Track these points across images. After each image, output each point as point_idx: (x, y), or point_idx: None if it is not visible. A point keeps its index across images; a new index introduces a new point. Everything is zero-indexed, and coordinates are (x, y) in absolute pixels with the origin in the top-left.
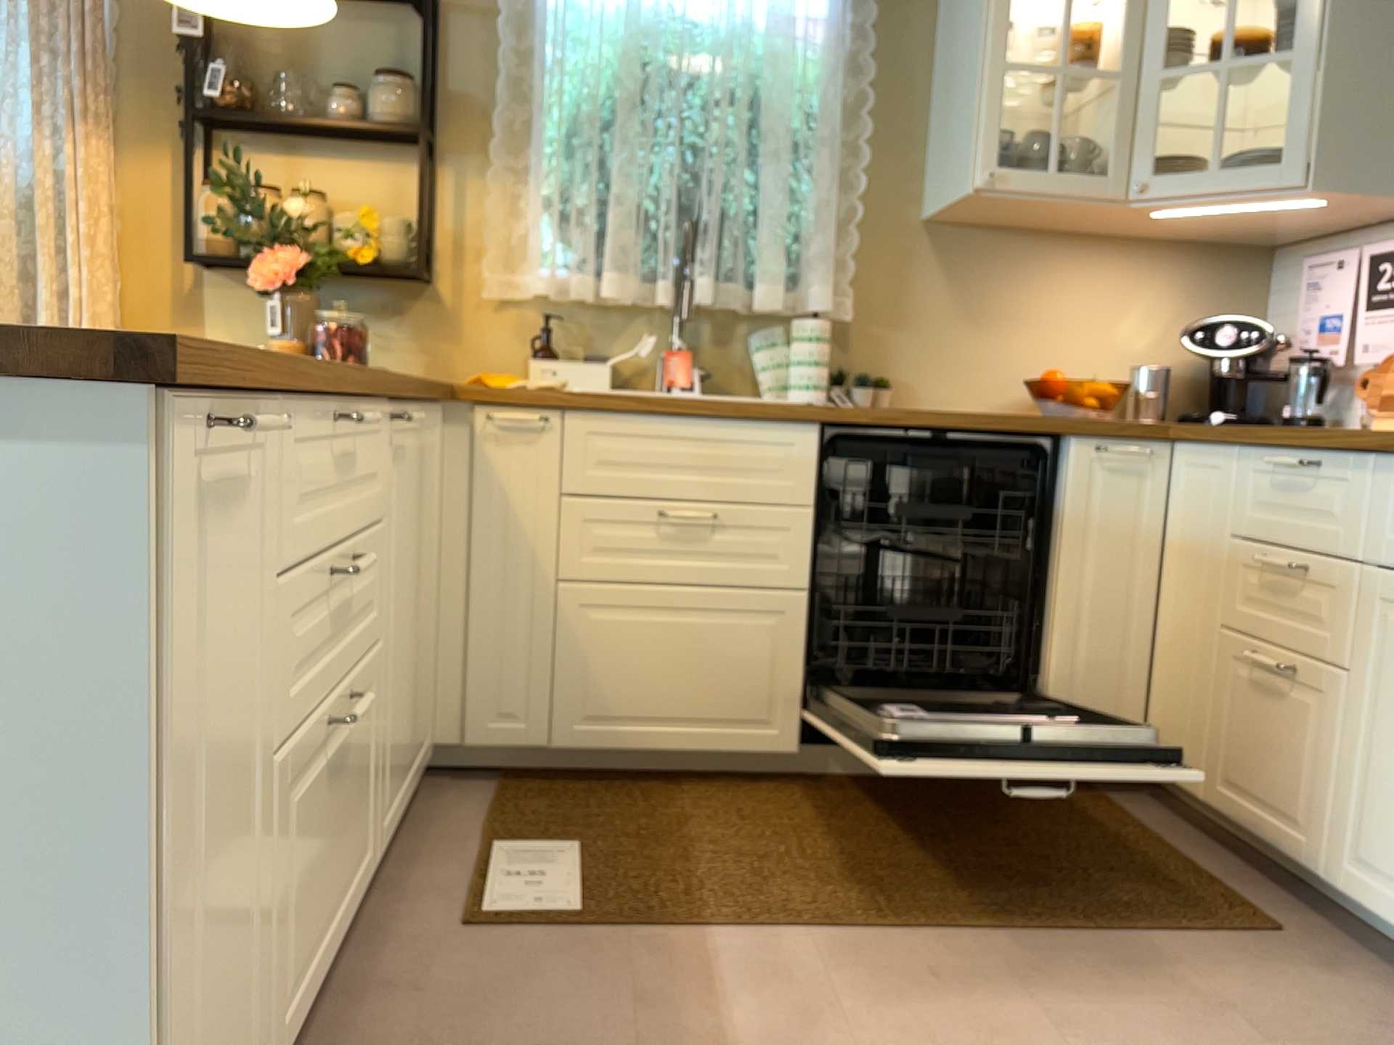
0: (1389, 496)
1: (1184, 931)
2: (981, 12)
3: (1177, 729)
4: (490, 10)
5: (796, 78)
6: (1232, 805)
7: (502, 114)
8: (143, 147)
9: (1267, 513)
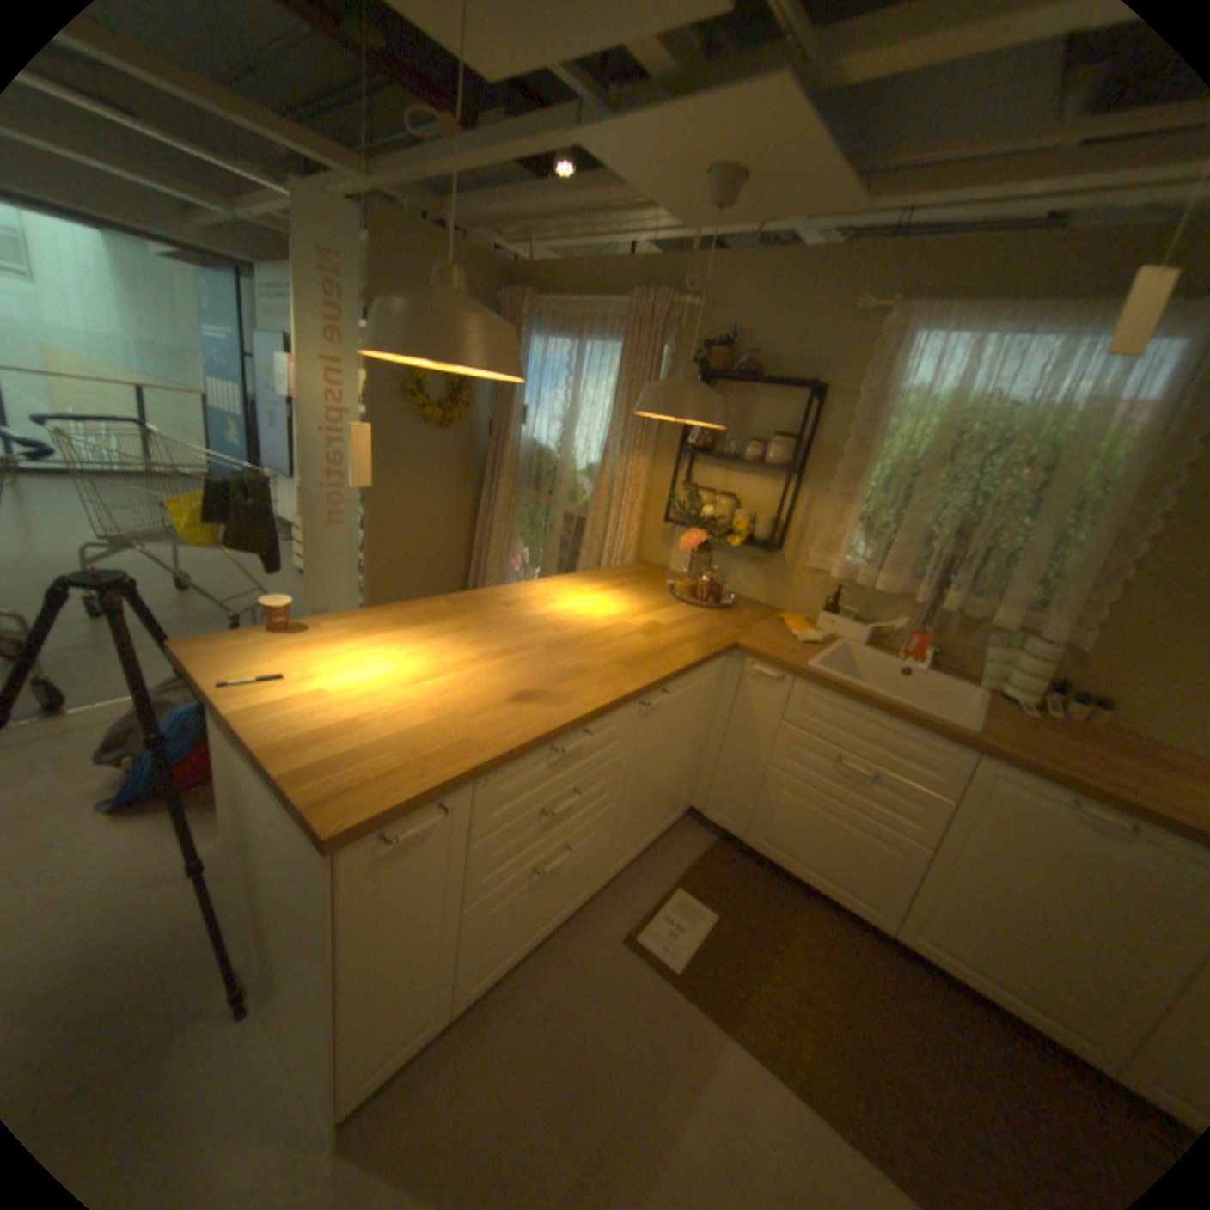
0: None
1: None
2: None
3: None
4: (858, 389)
5: (1103, 452)
6: None
7: (846, 459)
8: (663, 457)
9: None
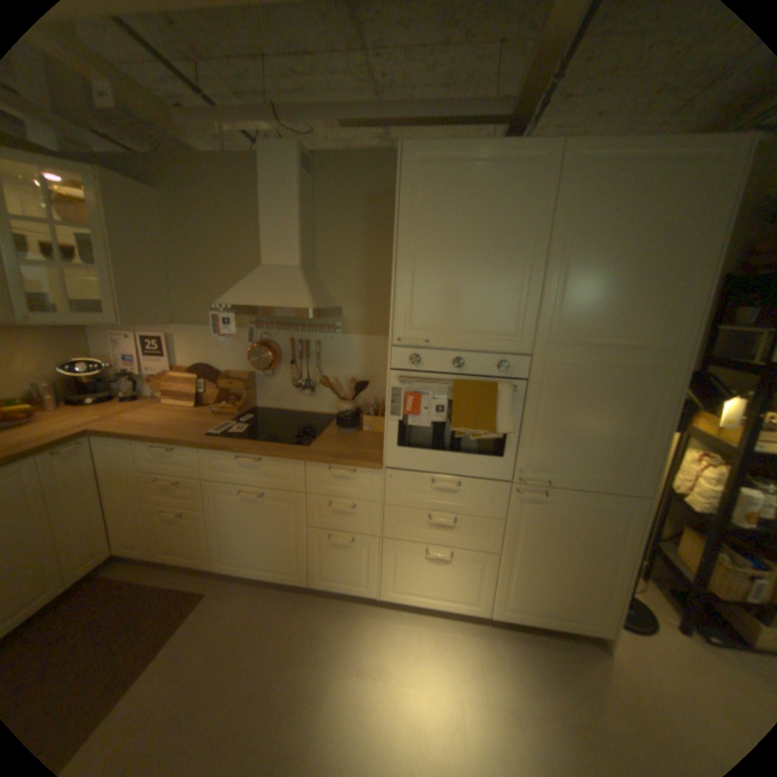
0: (204, 460)
1: (178, 625)
2: None
3: (127, 541)
4: None
5: None
6: (164, 559)
7: None
8: None
9: (151, 464)
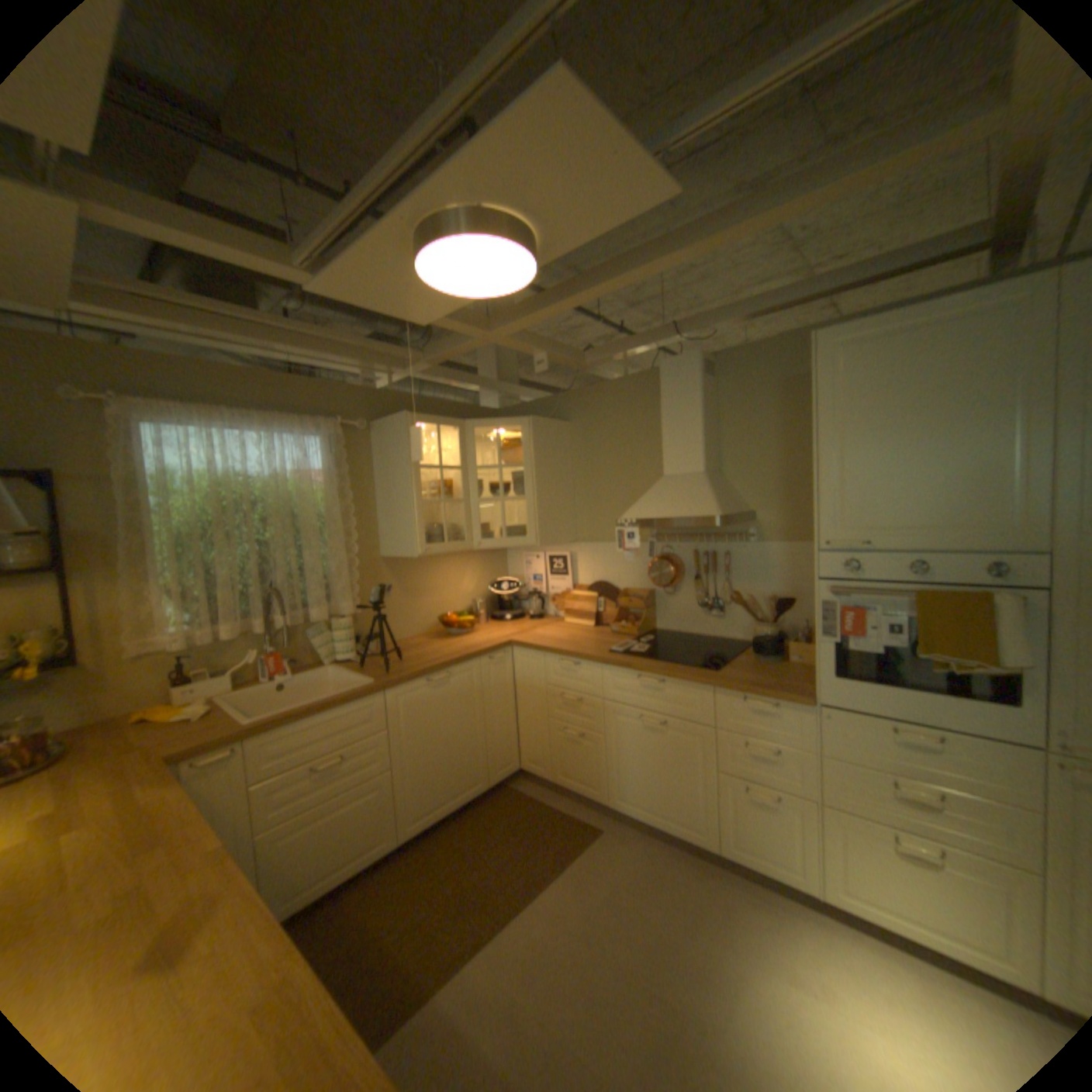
0: (607, 678)
1: (580, 853)
2: (407, 481)
3: (534, 756)
4: (93, 481)
5: (311, 504)
6: (565, 783)
7: (118, 547)
8: None
9: (559, 678)
